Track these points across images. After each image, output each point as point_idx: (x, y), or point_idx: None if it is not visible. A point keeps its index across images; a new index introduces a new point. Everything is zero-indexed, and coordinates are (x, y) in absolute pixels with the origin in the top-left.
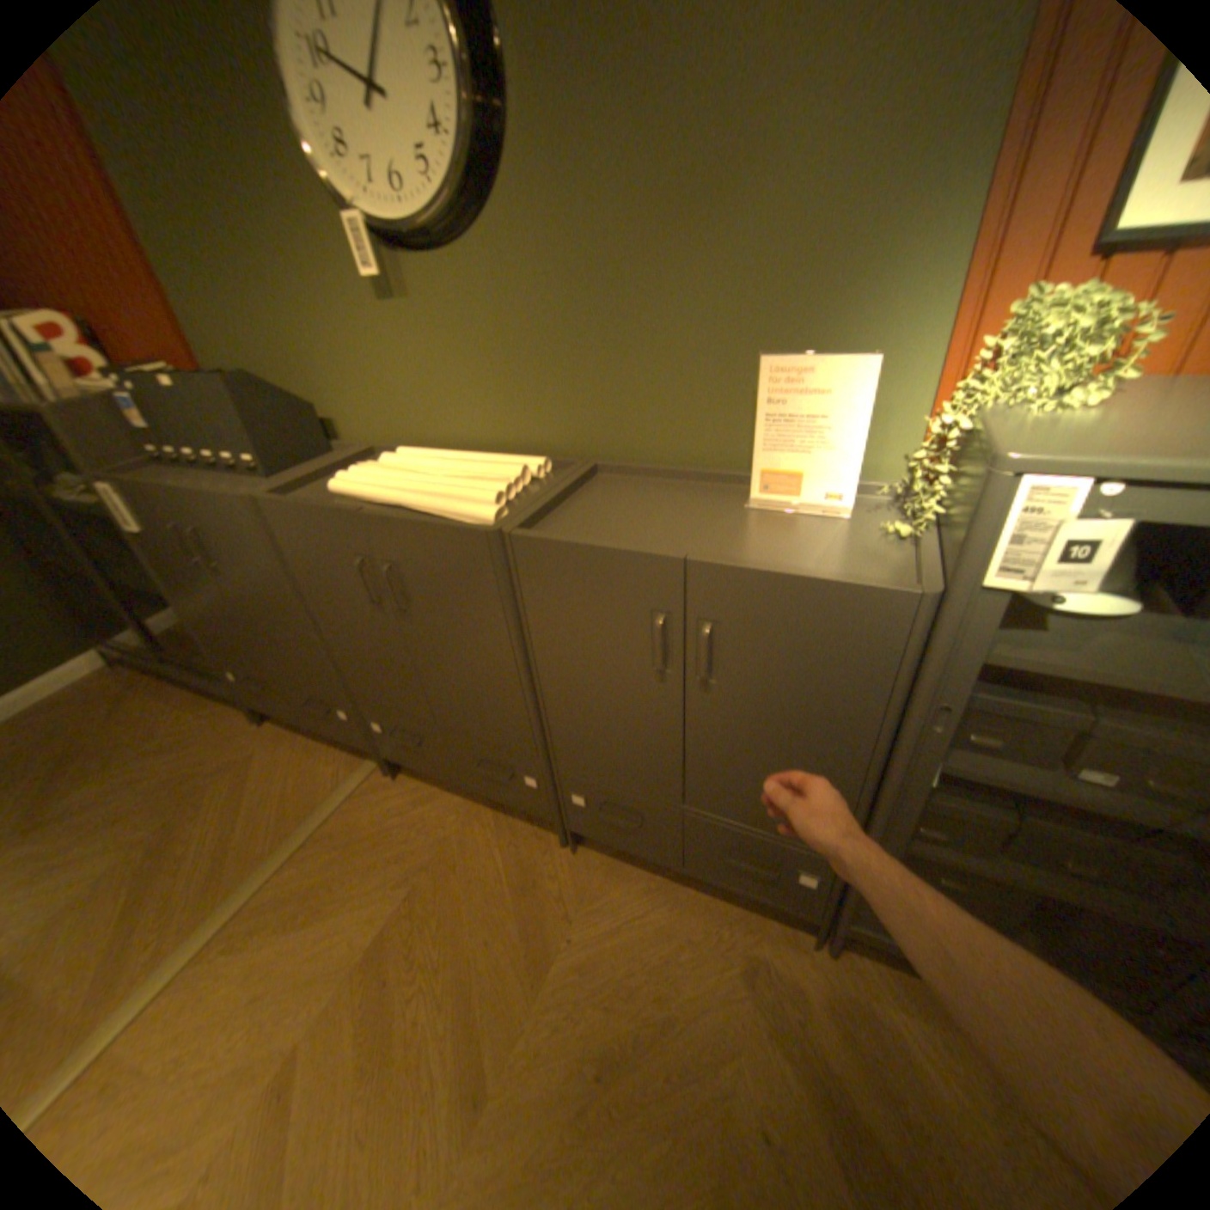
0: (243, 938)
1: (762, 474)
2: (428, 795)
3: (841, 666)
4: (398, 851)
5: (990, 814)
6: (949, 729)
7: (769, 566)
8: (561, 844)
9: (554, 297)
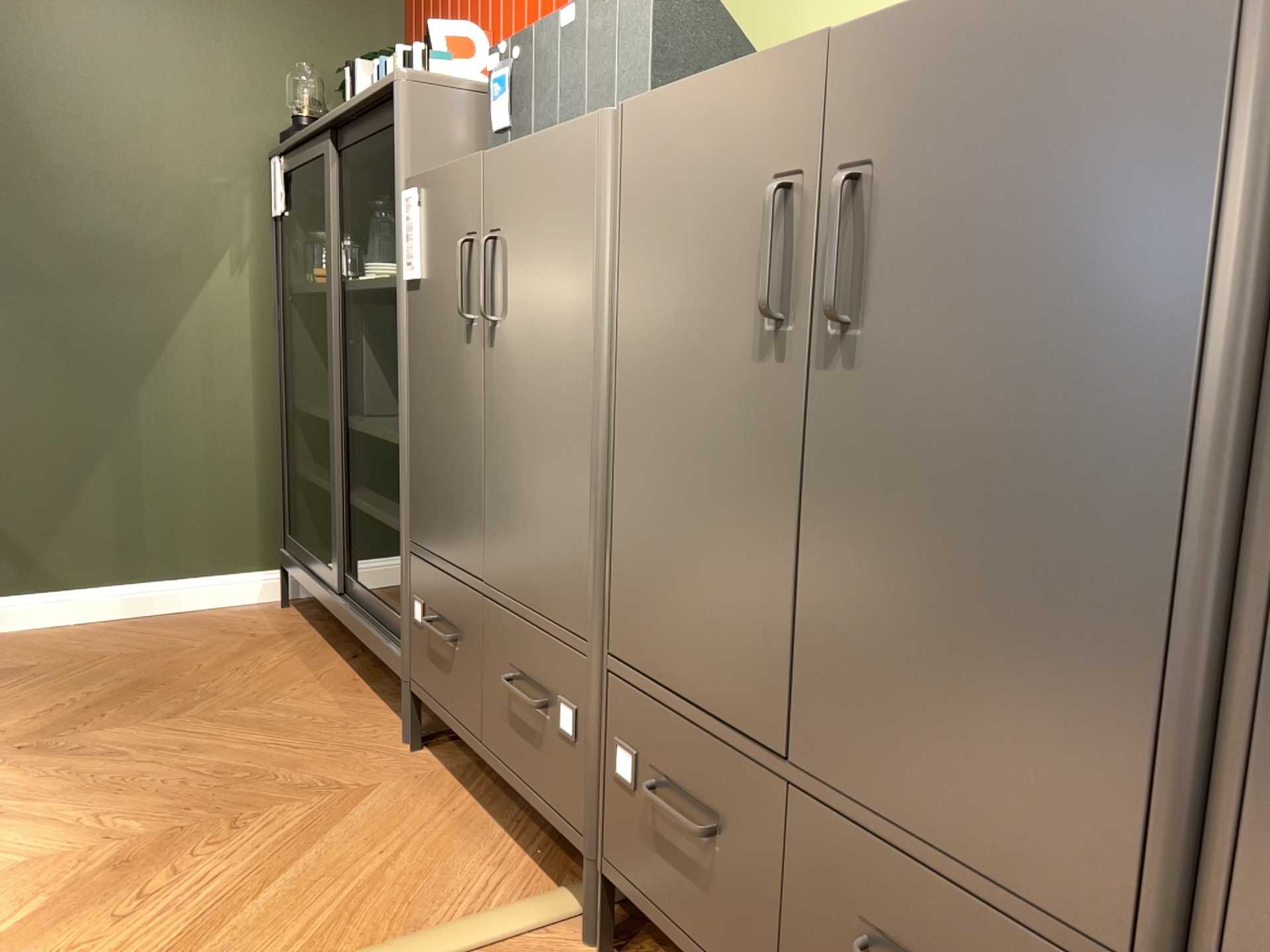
0: None
1: None
2: None
3: None
4: None
5: None
6: None
7: None
8: None
9: None
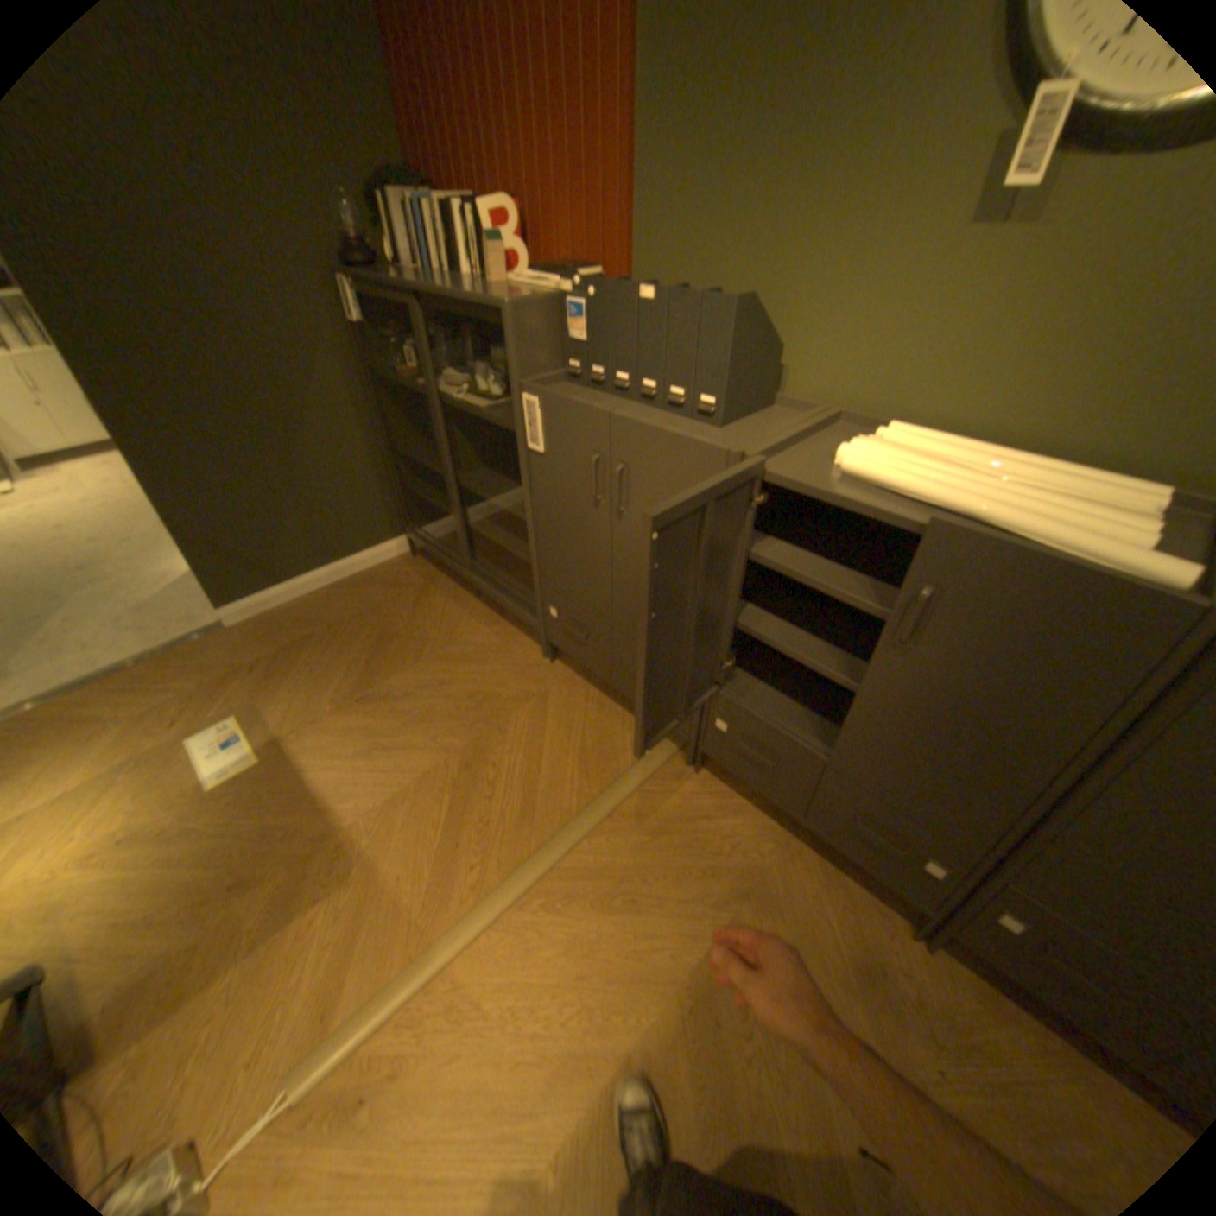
0: (563, 901)
1: None
2: (741, 808)
3: None
4: (715, 864)
5: None
6: None
7: None
8: (917, 935)
9: None
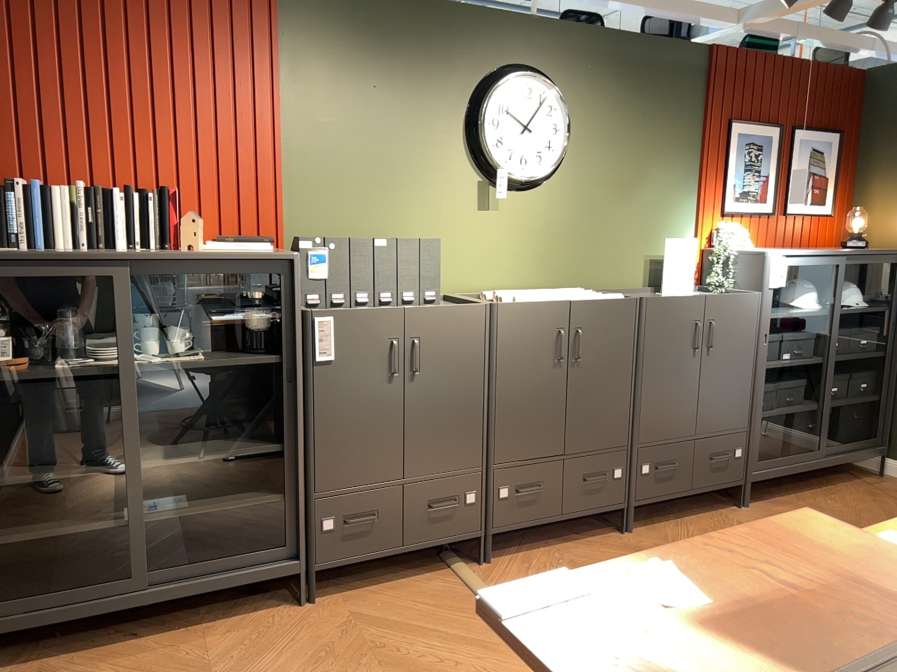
0: None
1: (667, 282)
2: (524, 557)
3: (746, 326)
4: None
5: (771, 385)
6: (768, 342)
7: (725, 294)
8: (621, 532)
9: (574, 215)
